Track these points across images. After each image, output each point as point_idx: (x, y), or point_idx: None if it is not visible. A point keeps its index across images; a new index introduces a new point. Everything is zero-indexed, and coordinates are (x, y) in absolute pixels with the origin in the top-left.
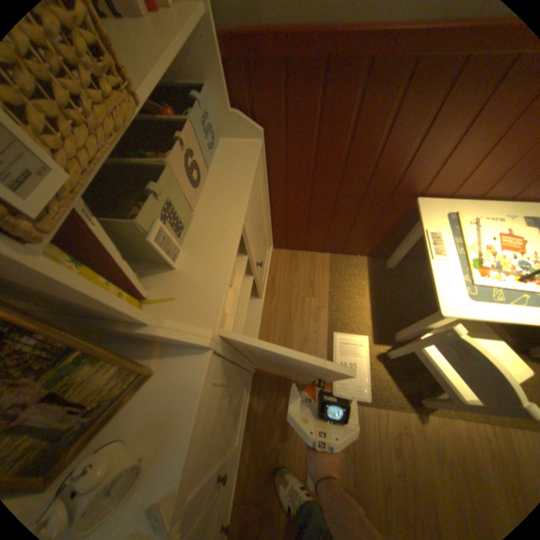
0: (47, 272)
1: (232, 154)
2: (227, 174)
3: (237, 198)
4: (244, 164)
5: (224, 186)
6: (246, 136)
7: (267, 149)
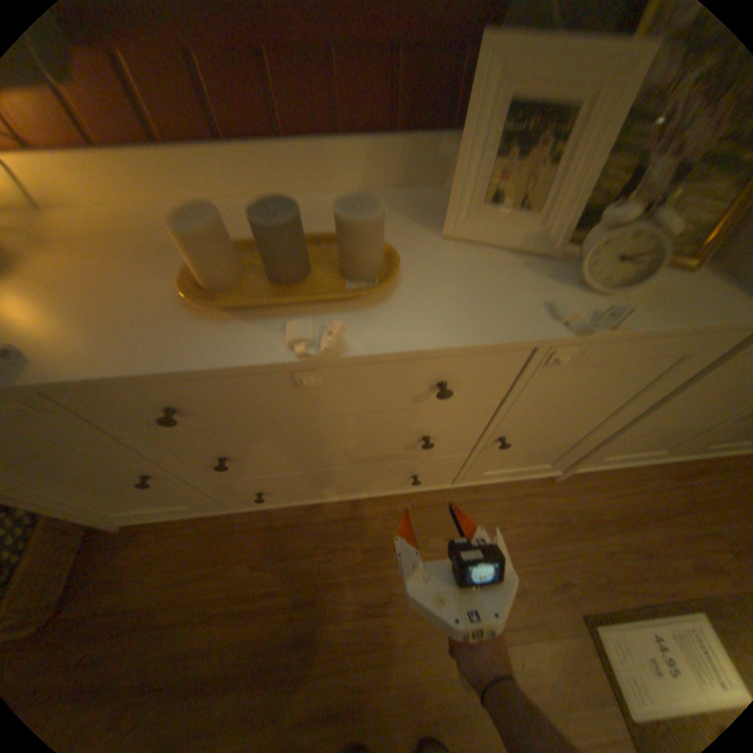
0: None
1: None
2: None
3: None
4: None
5: None
6: None
7: None
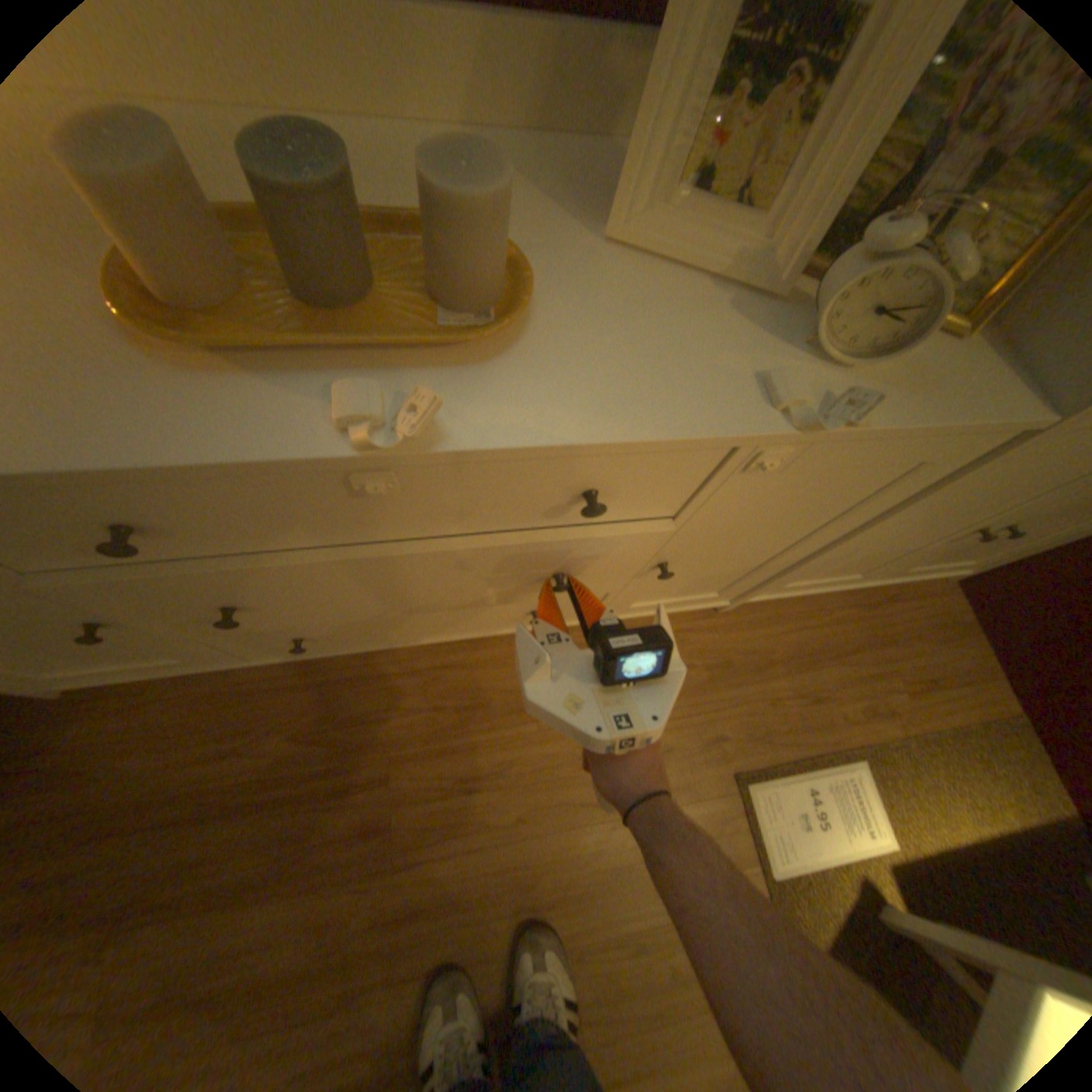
0: None
1: None
2: None
3: None
4: None
5: None
6: None
7: None
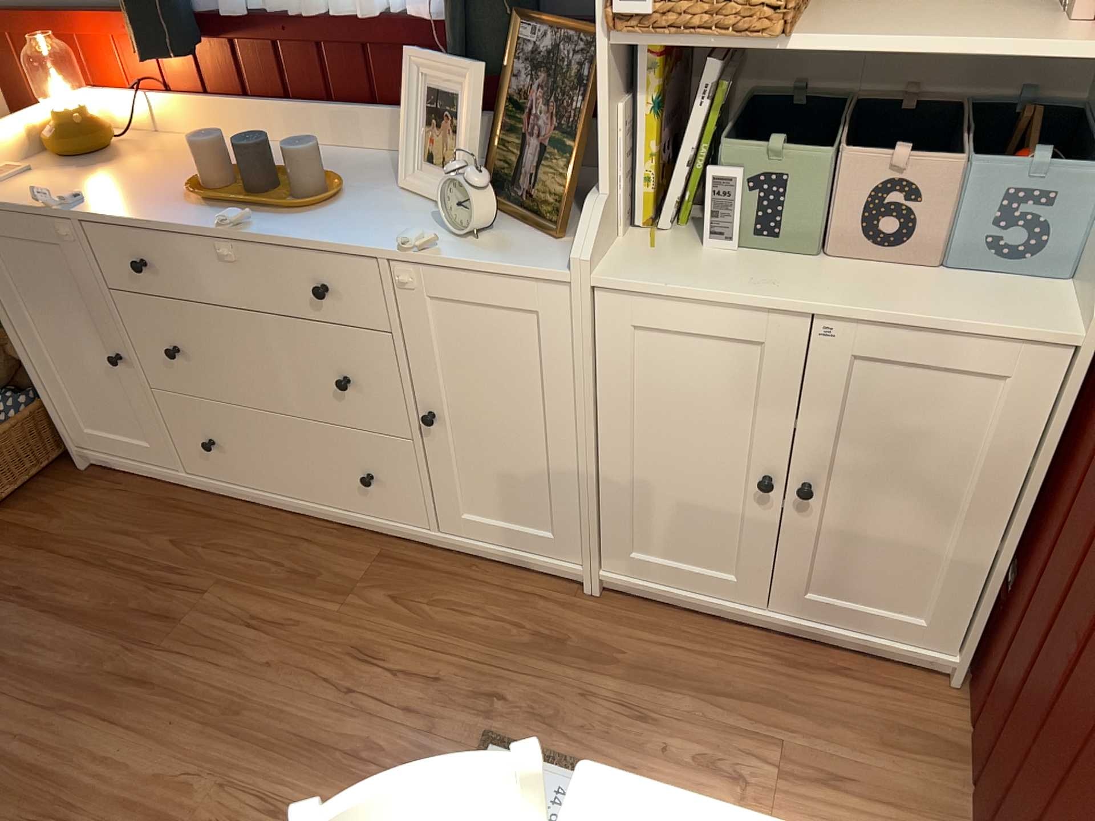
0: (601, 66)
1: (1003, 299)
2: (928, 292)
3: (855, 301)
4: (968, 312)
5: (891, 288)
6: (1071, 311)
7: (1086, 381)
